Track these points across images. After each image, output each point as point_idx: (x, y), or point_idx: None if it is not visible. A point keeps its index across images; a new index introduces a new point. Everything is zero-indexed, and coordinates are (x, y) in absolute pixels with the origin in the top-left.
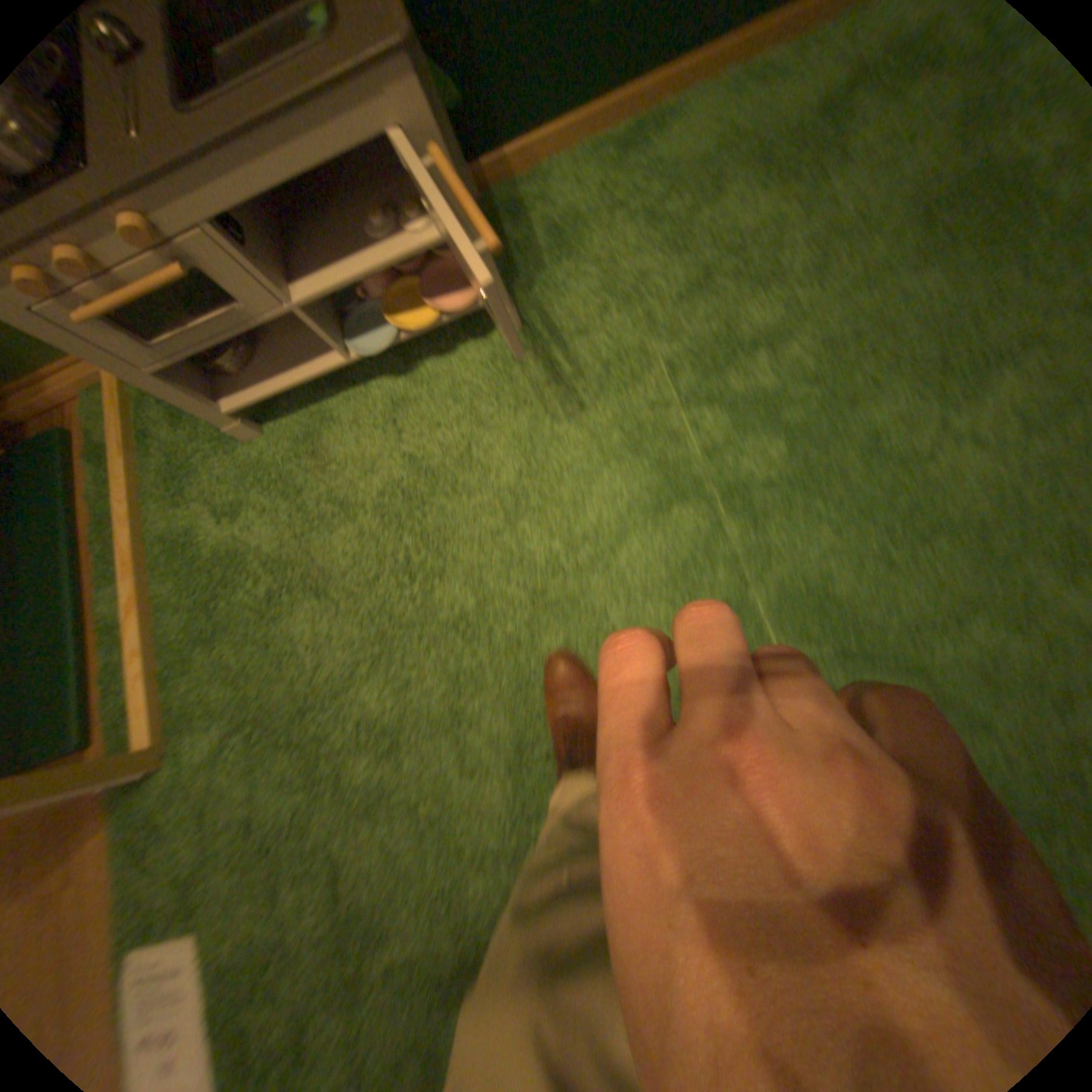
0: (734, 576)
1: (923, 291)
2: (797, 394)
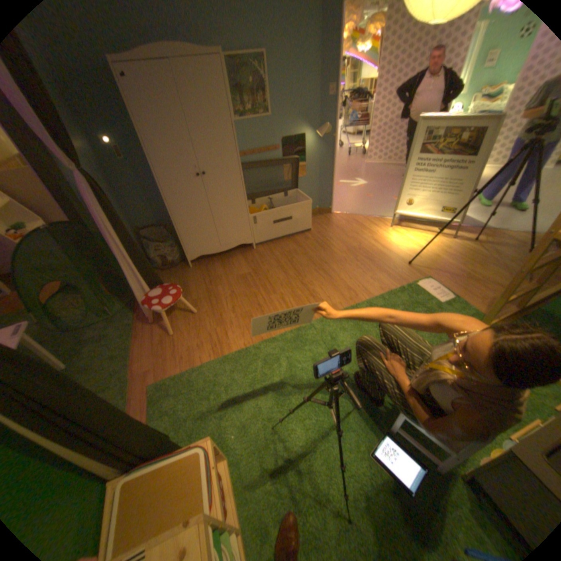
0: (356, 389)
1: (322, 490)
2: (352, 446)
